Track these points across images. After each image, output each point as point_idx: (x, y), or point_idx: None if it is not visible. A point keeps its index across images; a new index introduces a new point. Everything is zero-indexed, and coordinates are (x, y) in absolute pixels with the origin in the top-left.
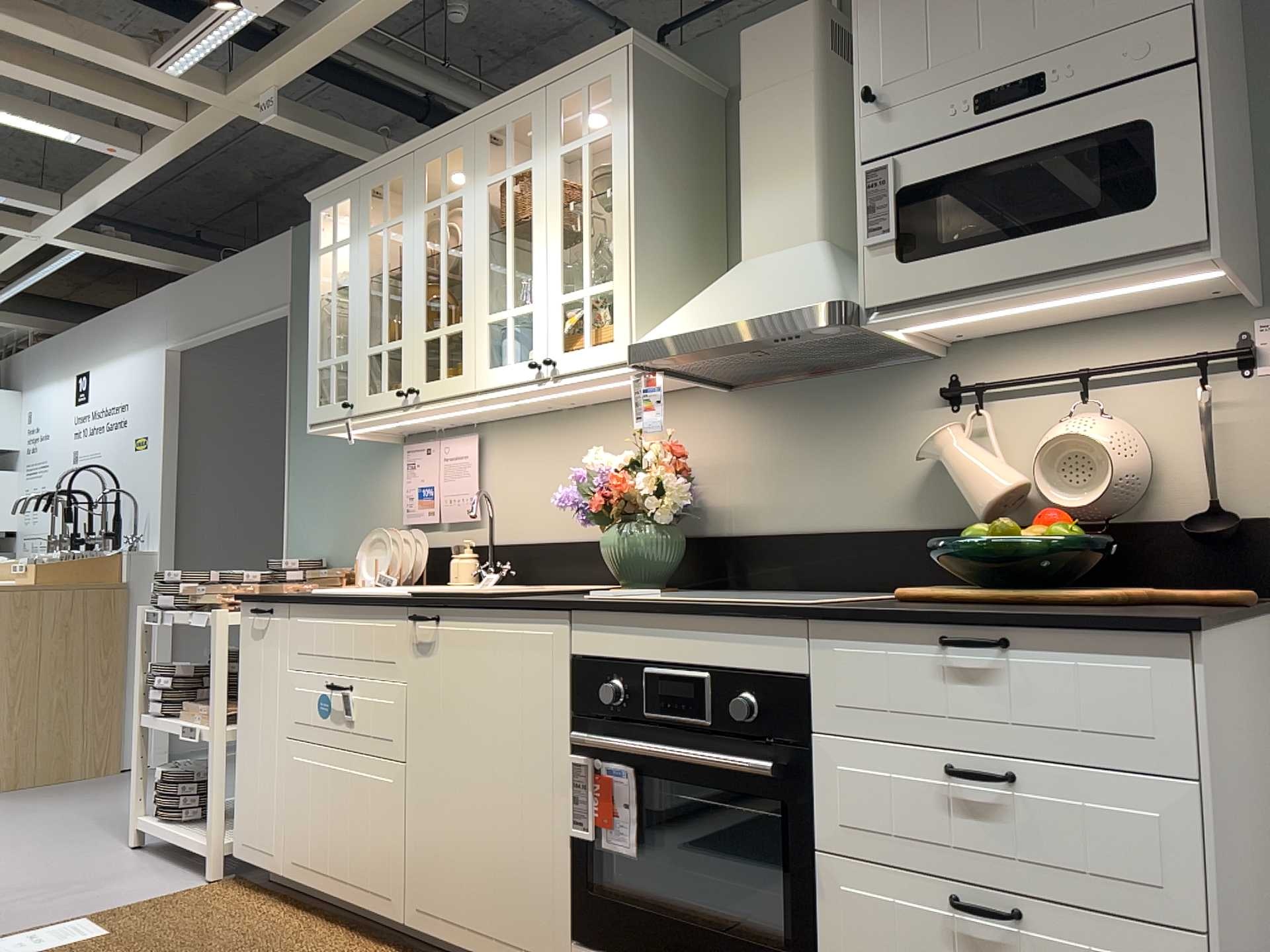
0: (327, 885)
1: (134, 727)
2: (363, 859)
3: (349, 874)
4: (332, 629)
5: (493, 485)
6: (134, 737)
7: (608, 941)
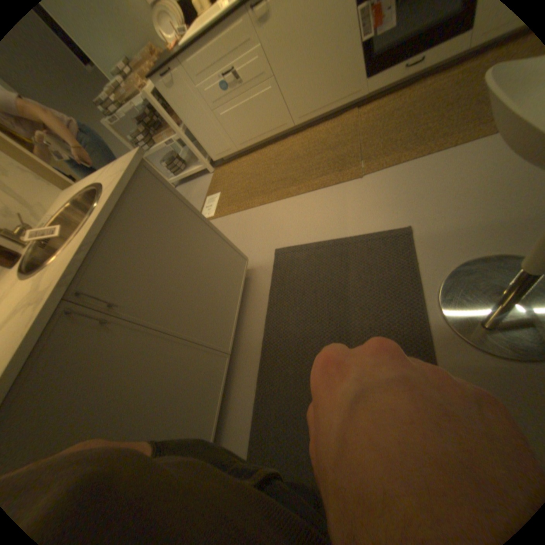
0: (258, 138)
1: None
2: (270, 120)
3: (266, 128)
4: (208, 49)
5: None
6: None
7: (383, 65)
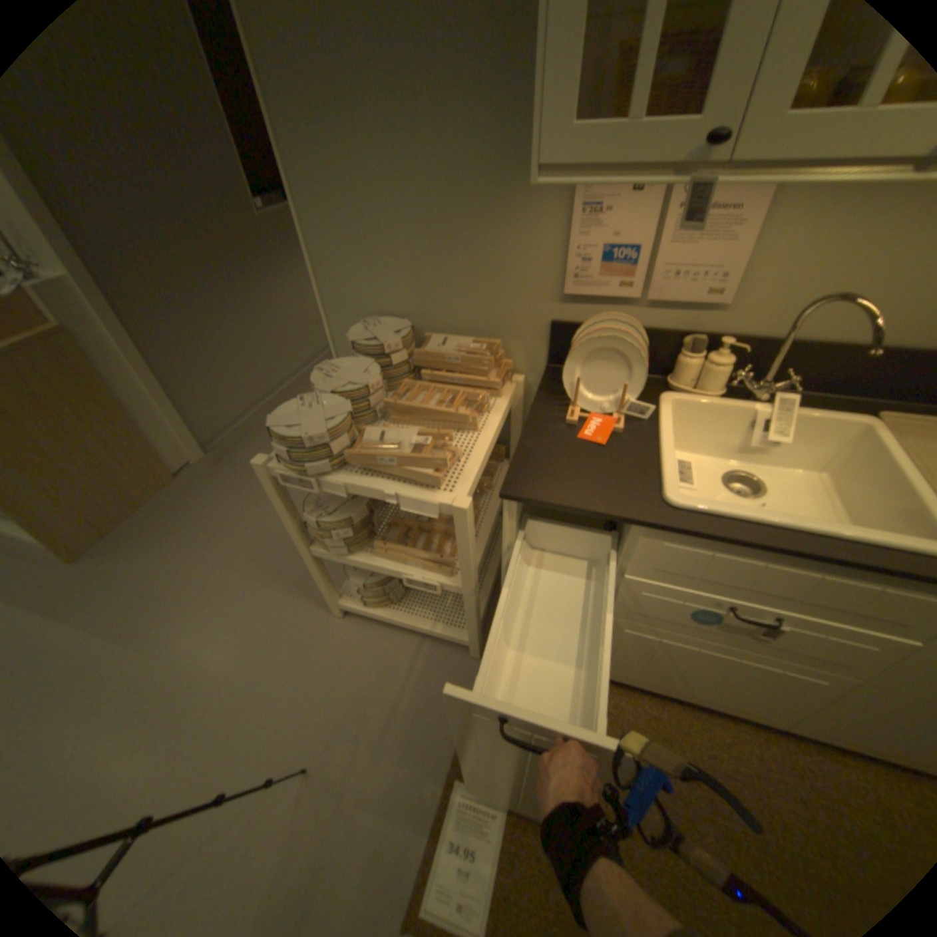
0: (667, 694)
1: (303, 557)
2: (741, 701)
3: (708, 699)
4: (761, 571)
5: (775, 255)
6: (307, 563)
7: None
